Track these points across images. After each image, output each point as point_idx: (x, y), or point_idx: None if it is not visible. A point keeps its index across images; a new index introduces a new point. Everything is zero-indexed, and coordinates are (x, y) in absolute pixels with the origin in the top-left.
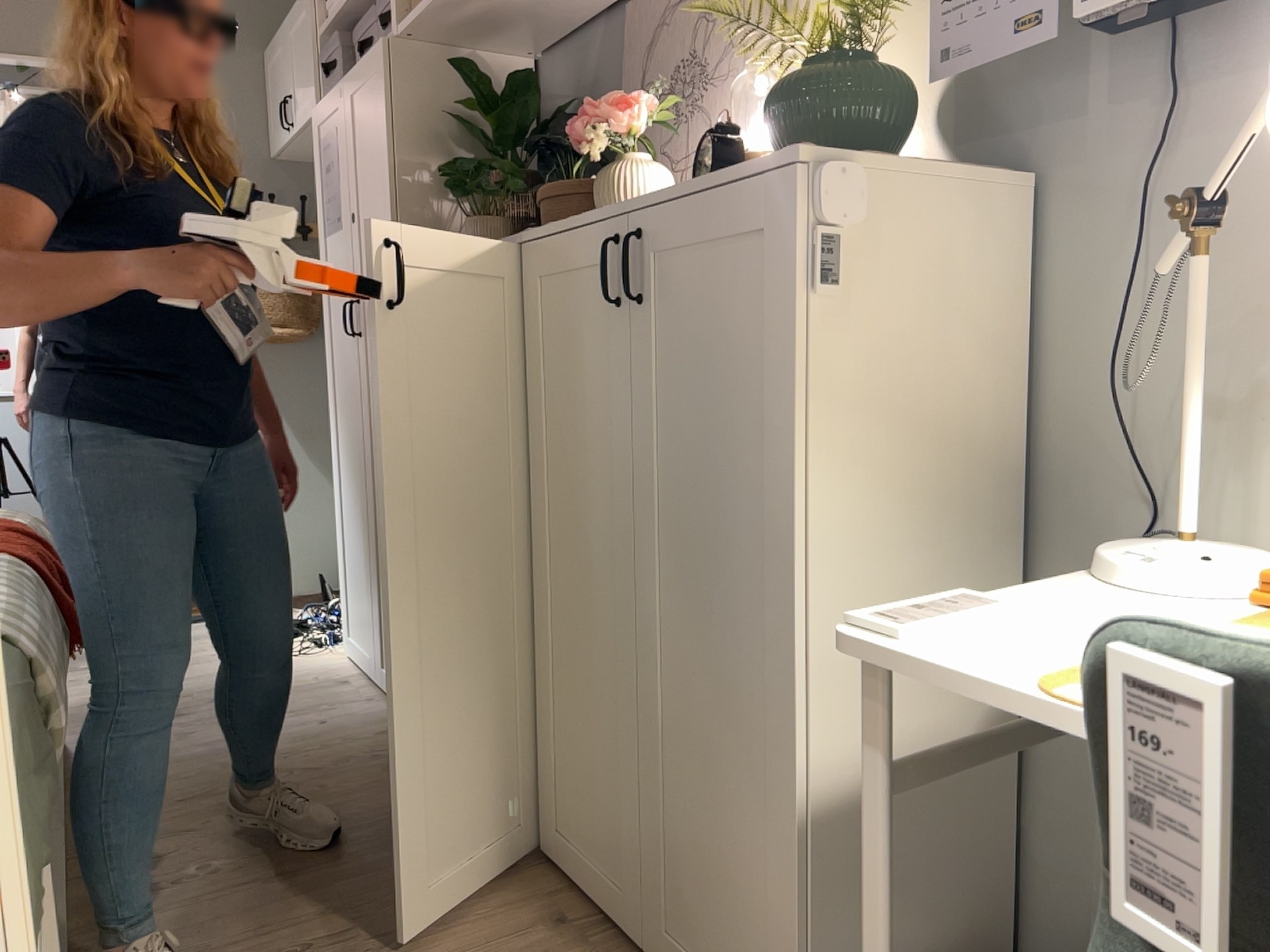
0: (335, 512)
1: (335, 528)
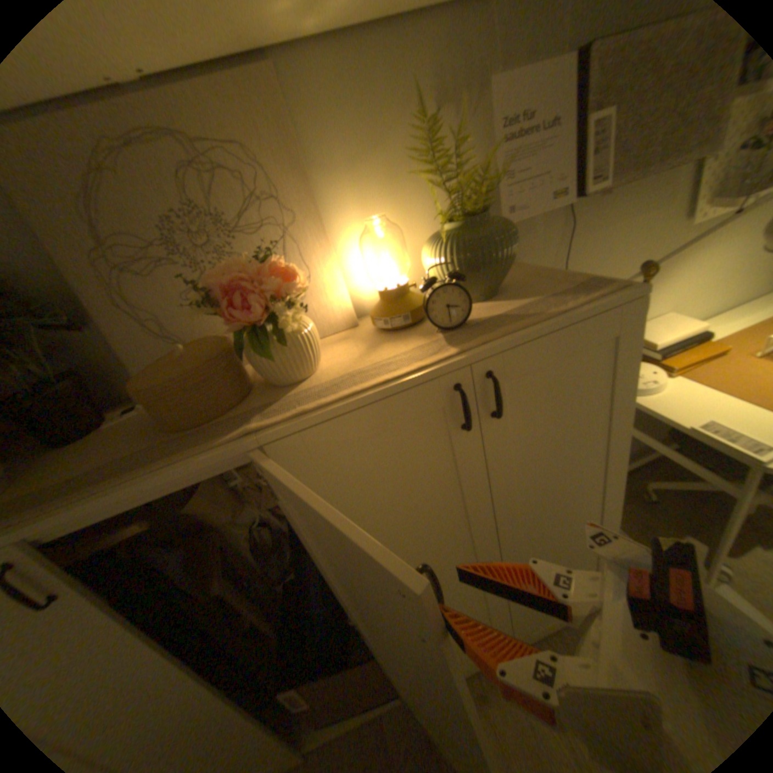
0: None
1: None
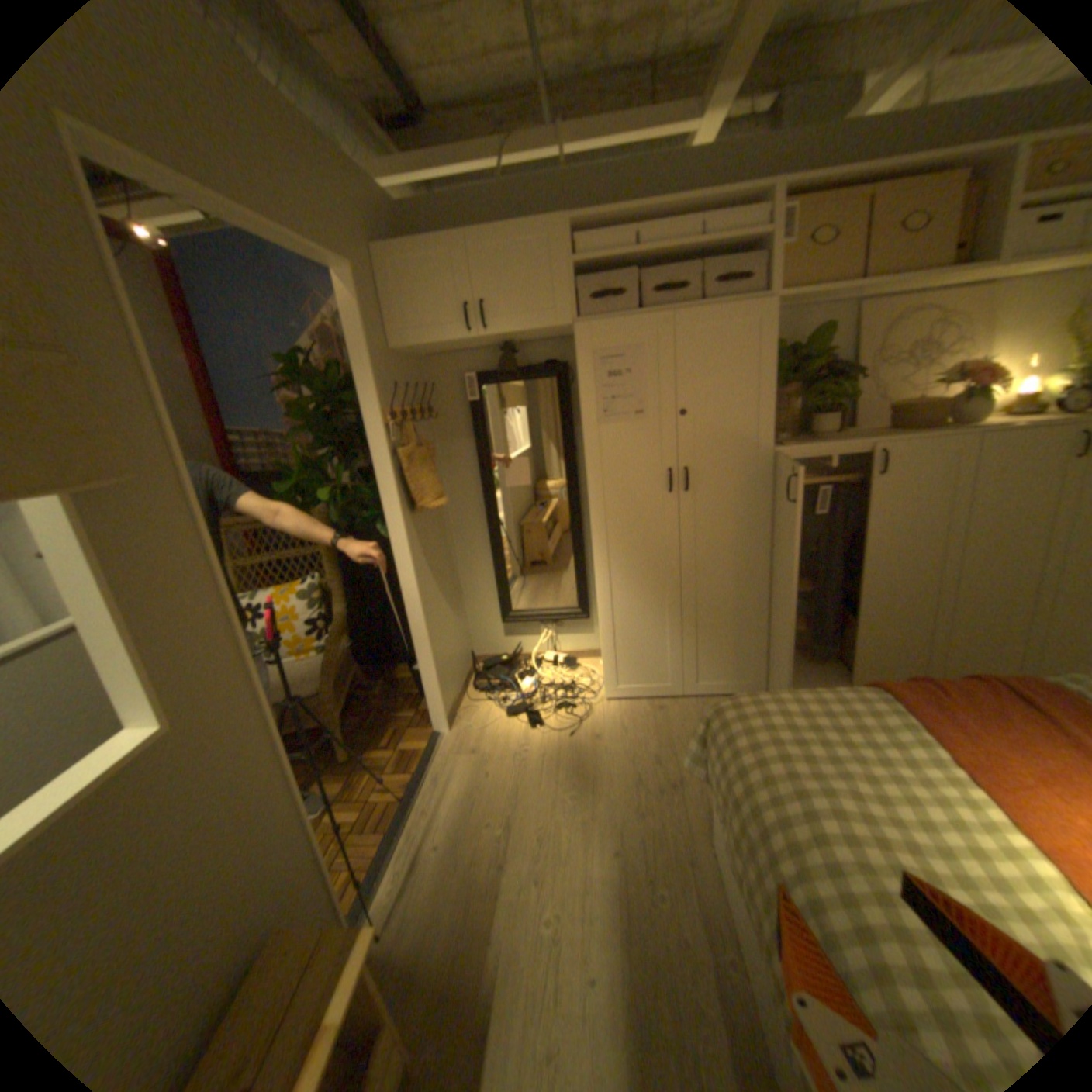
0: (599, 616)
1: (600, 625)
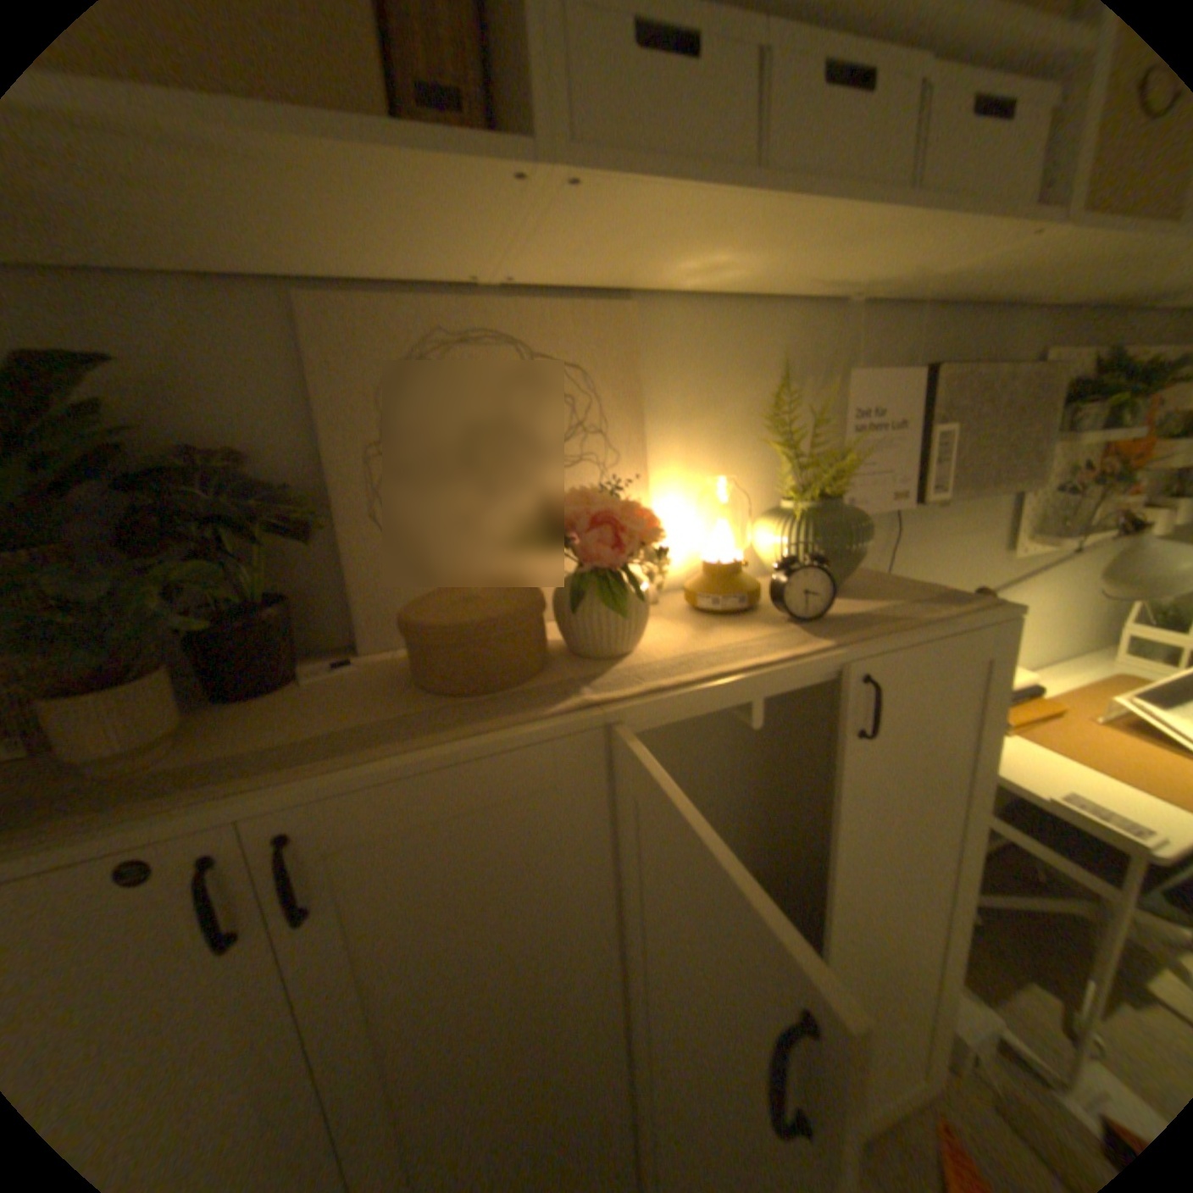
0: None
1: None
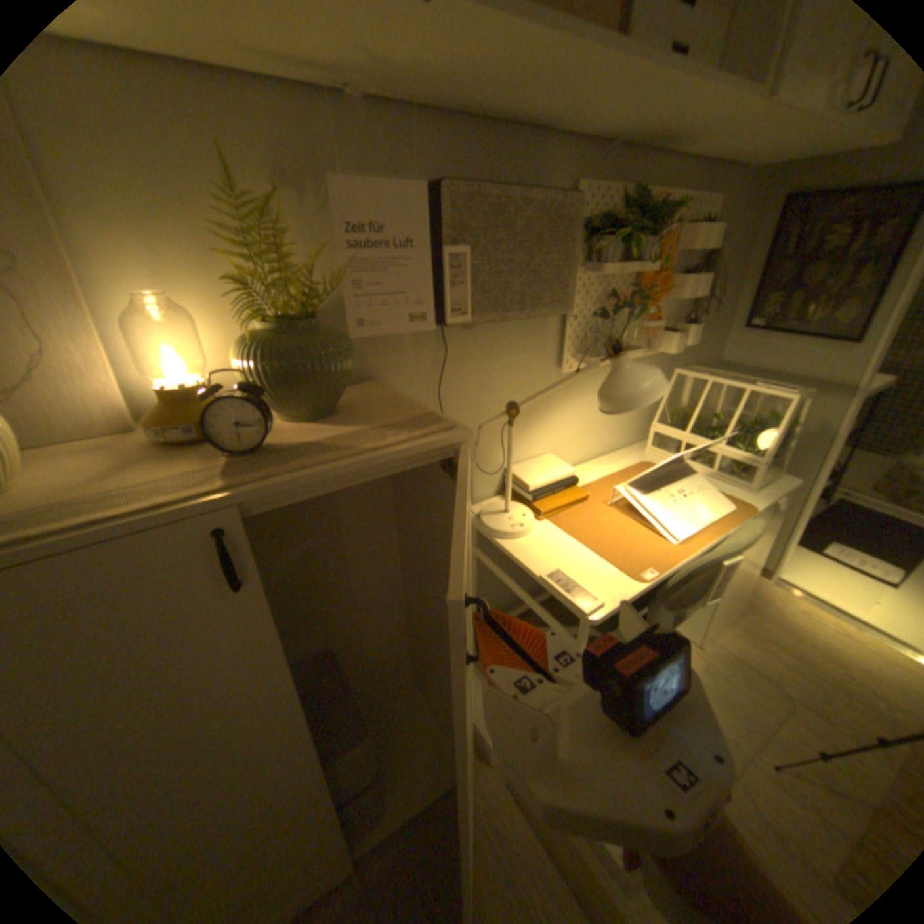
0: None
1: None
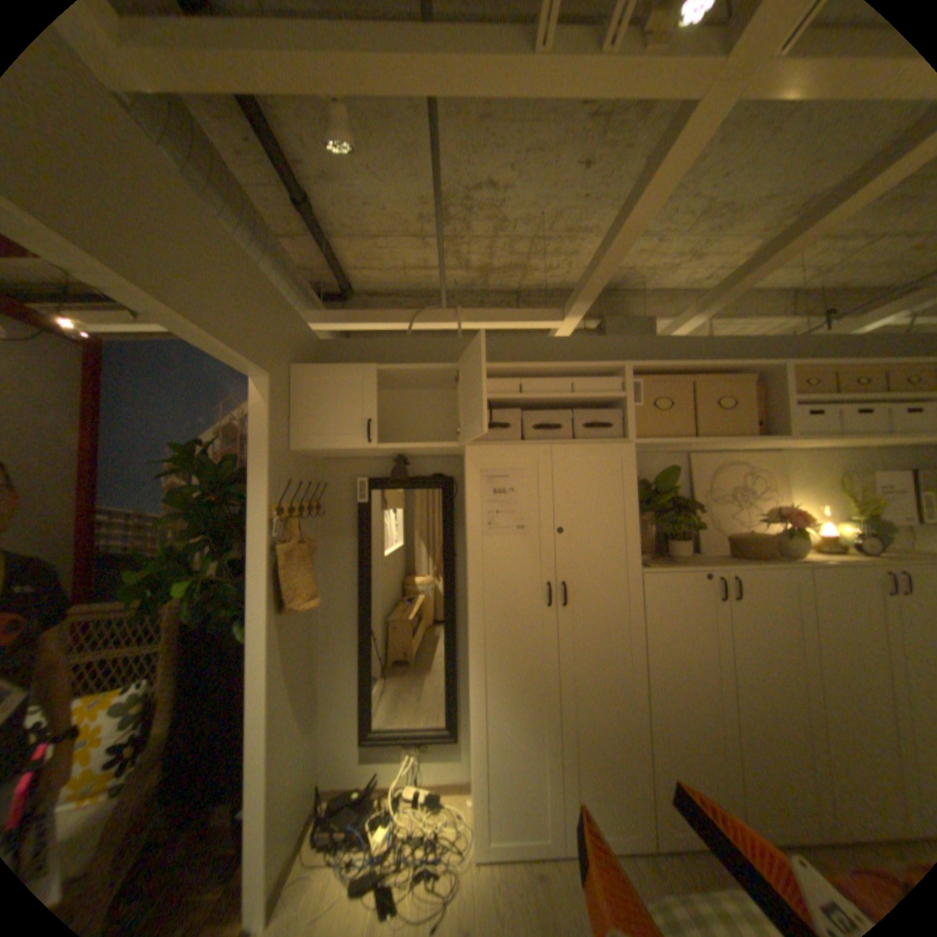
0: (472, 745)
1: (473, 757)
